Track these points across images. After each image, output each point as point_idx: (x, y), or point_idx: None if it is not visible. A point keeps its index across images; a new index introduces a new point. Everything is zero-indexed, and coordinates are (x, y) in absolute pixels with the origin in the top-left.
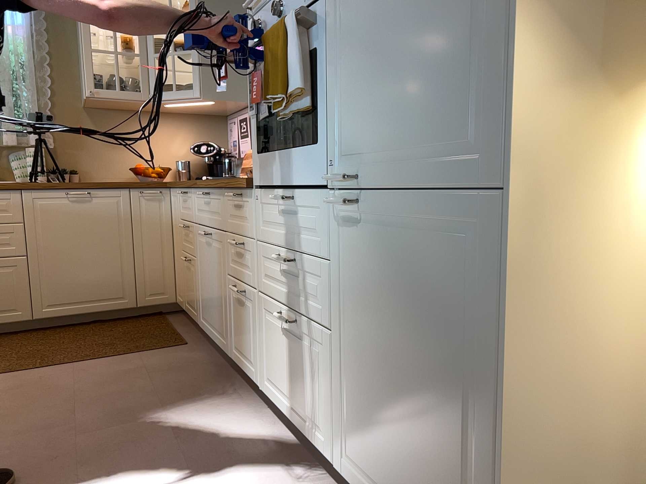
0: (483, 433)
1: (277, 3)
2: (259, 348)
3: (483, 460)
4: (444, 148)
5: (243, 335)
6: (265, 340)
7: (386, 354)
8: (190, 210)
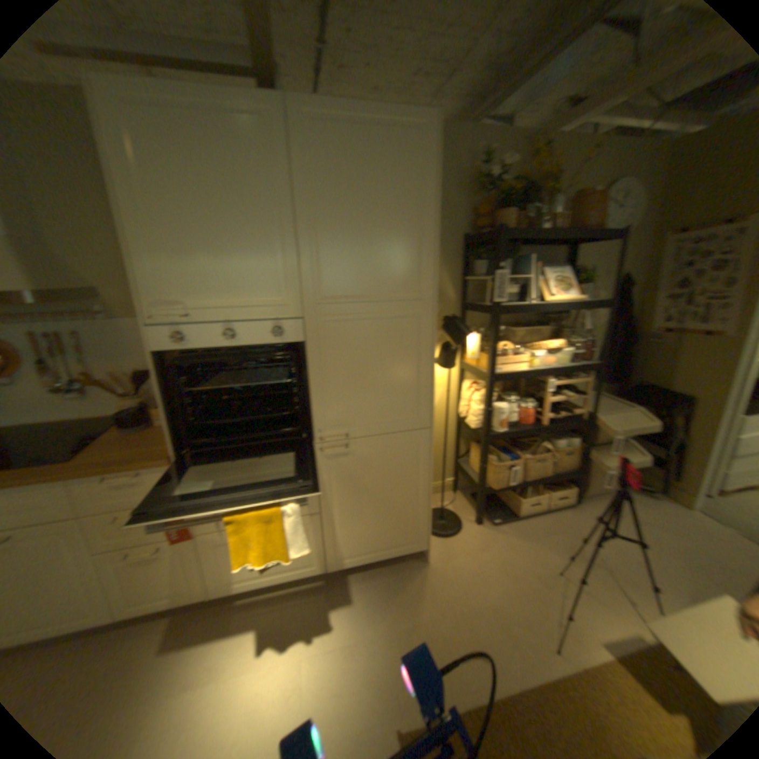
0: (419, 498)
1: (233, 334)
2: (199, 573)
3: (418, 505)
4: (400, 418)
5: (156, 582)
6: (212, 562)
7: (367, 500)
8: None
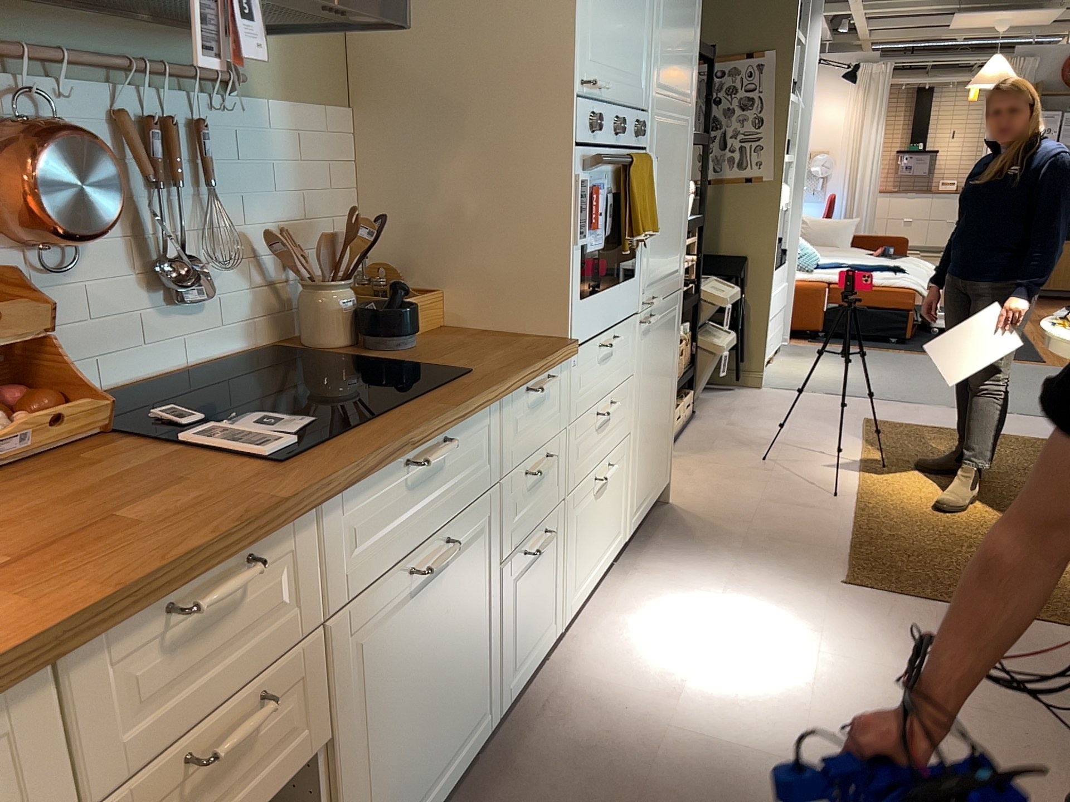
0: (670, 397)
1: (626, 128)
2: (561, 574)
3: (669, 409)
4: (671, 273)
5: (535, 608)
6: (571, 547)
7: (652, 404)
8: (282, 609)
